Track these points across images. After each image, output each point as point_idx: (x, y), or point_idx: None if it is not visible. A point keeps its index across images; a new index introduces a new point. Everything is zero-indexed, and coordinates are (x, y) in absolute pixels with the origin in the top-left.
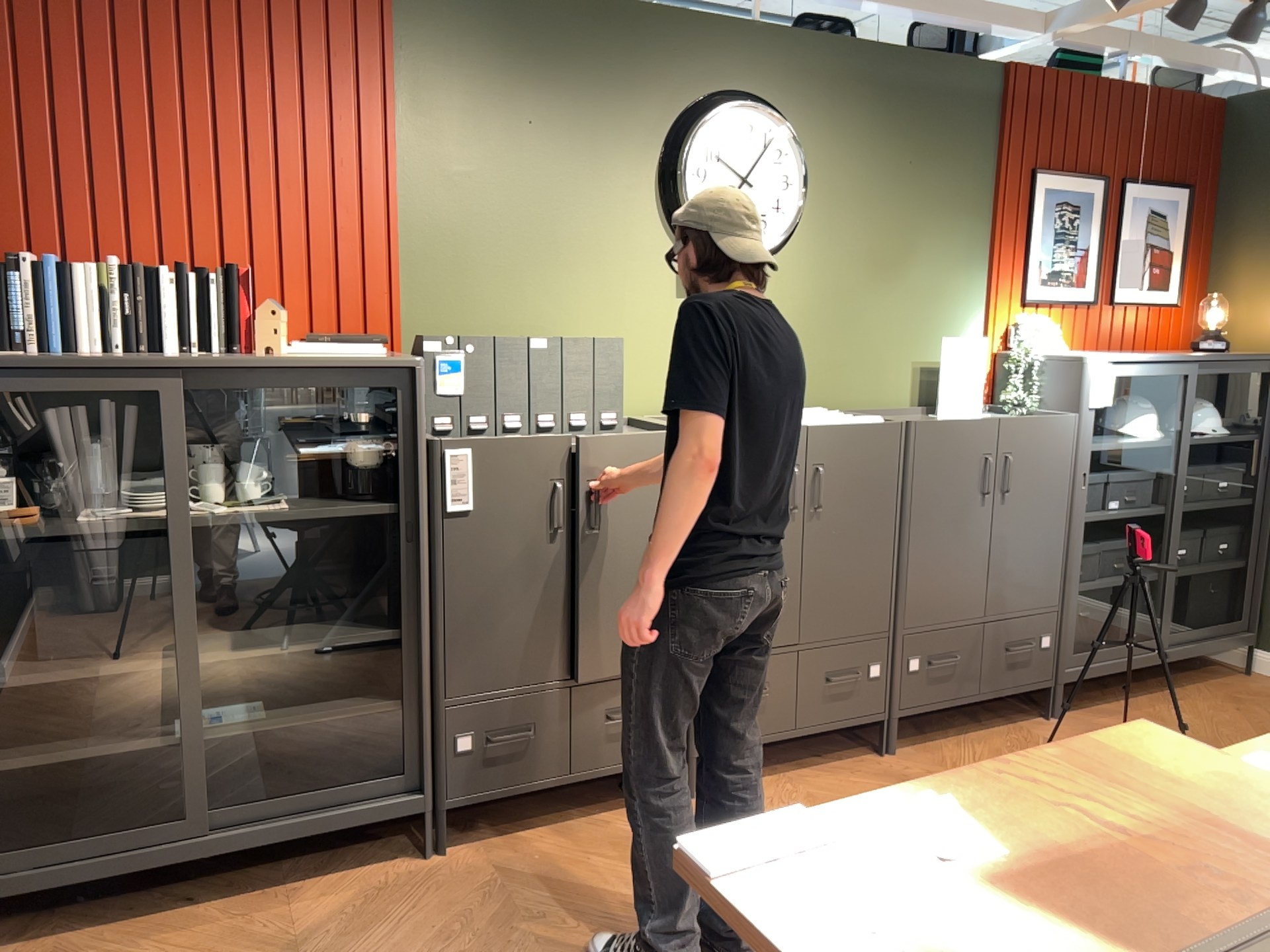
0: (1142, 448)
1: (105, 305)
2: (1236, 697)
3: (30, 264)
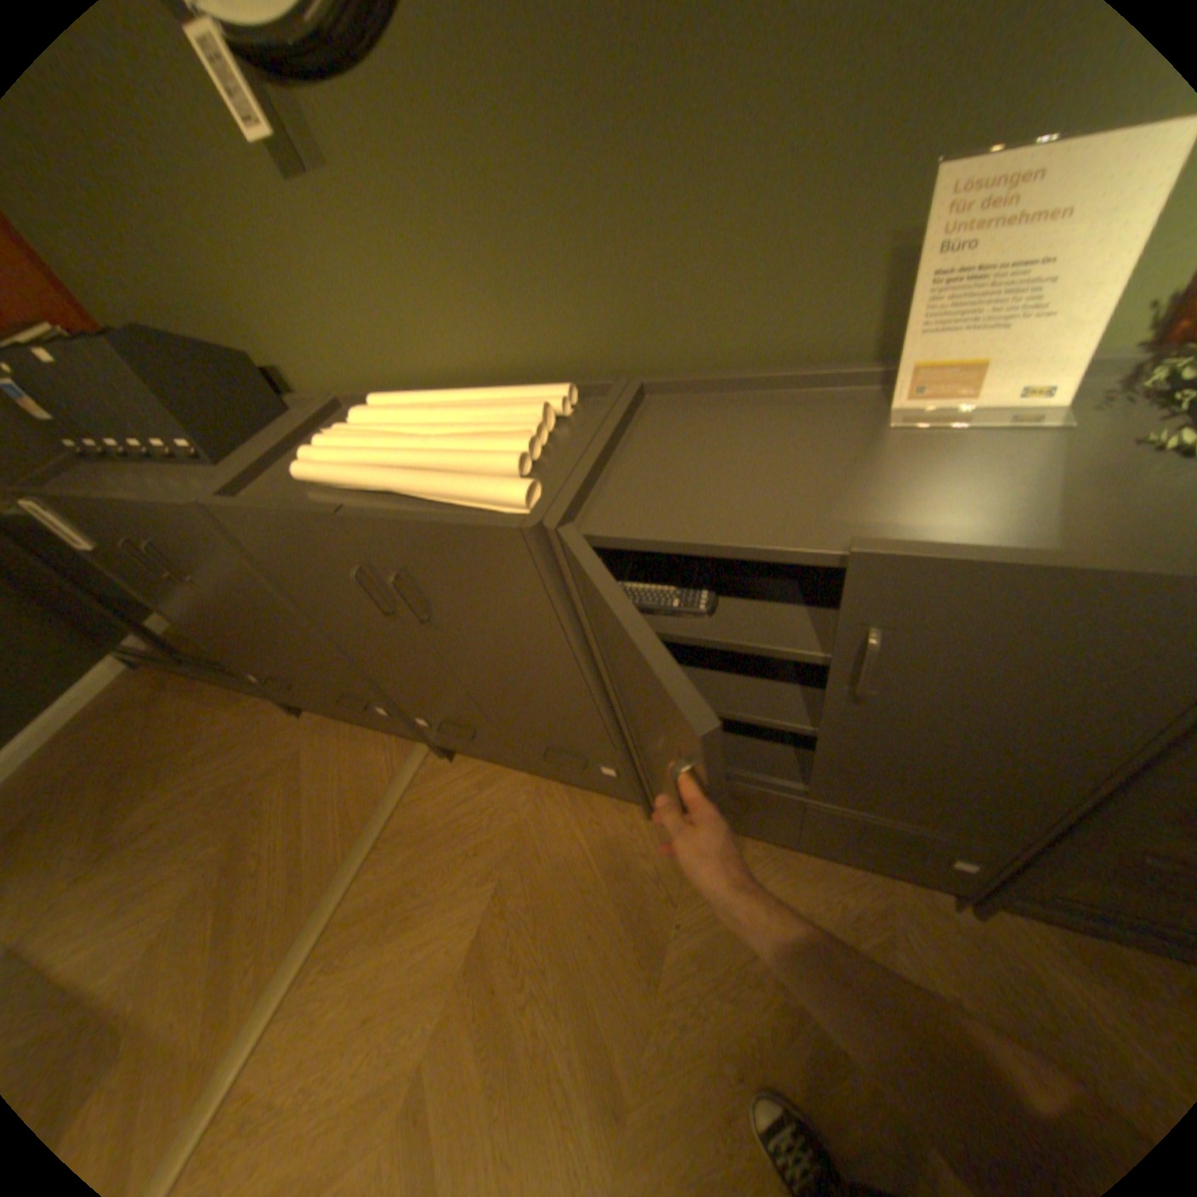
0: None
1: None
2: None
3: None
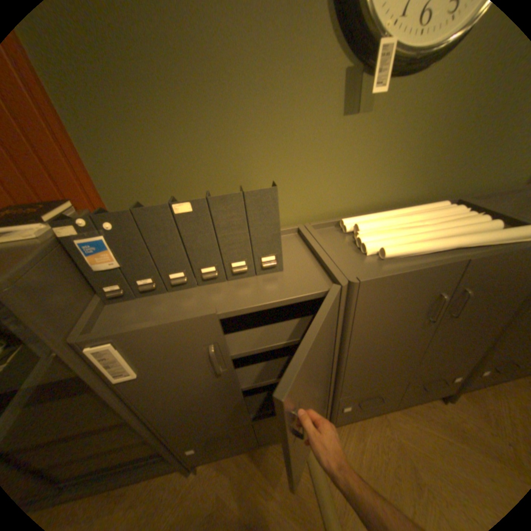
0: None
1: None
2: None
3: None
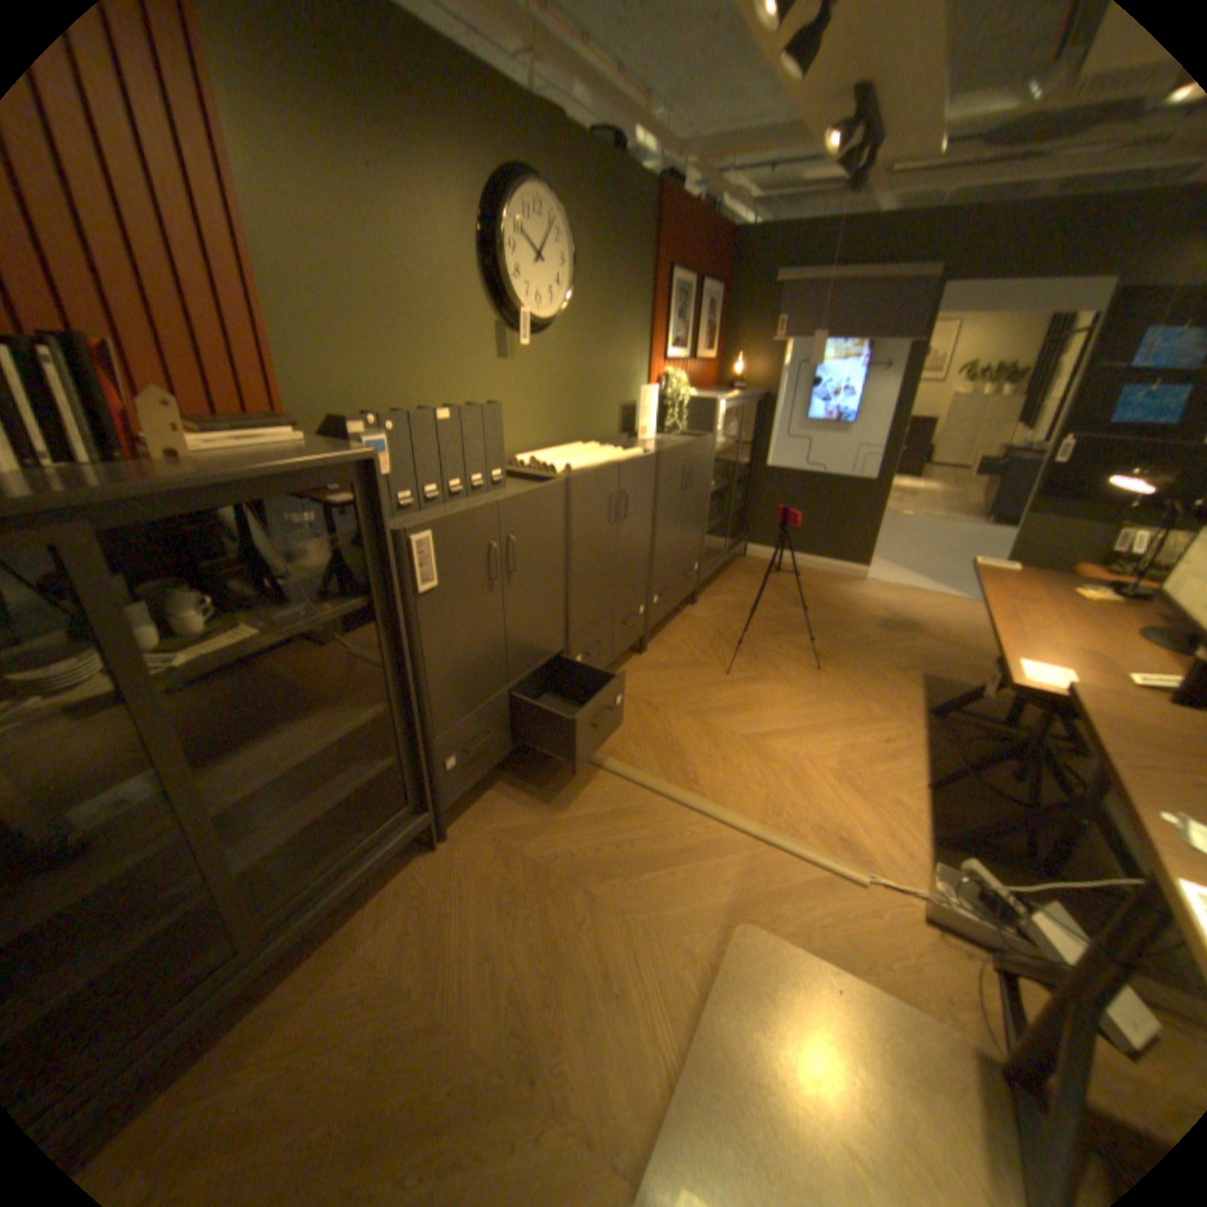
0: (725, 450)
1: None
2: (749, 572)
3: None
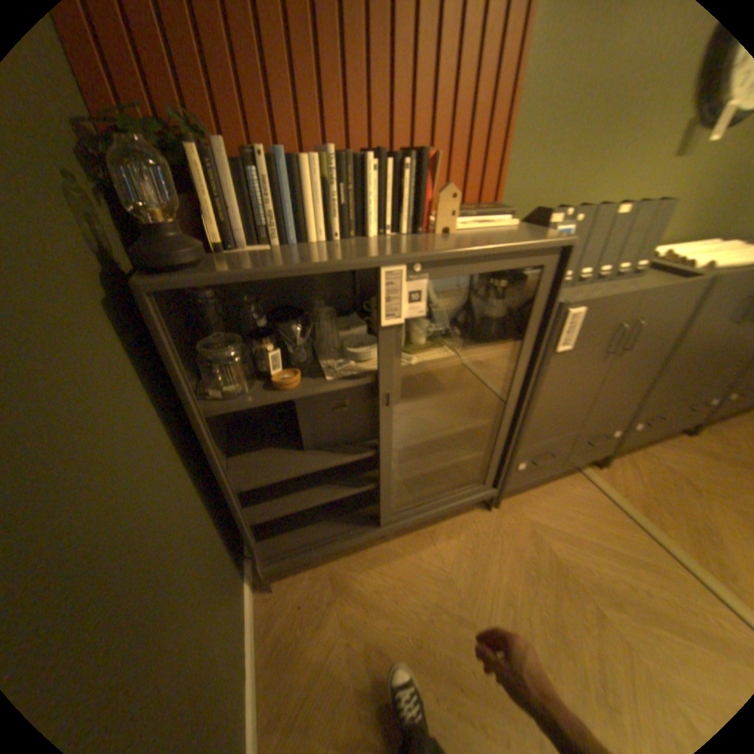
0: None
1: (324, 195)
2: None
3: (259, 154)
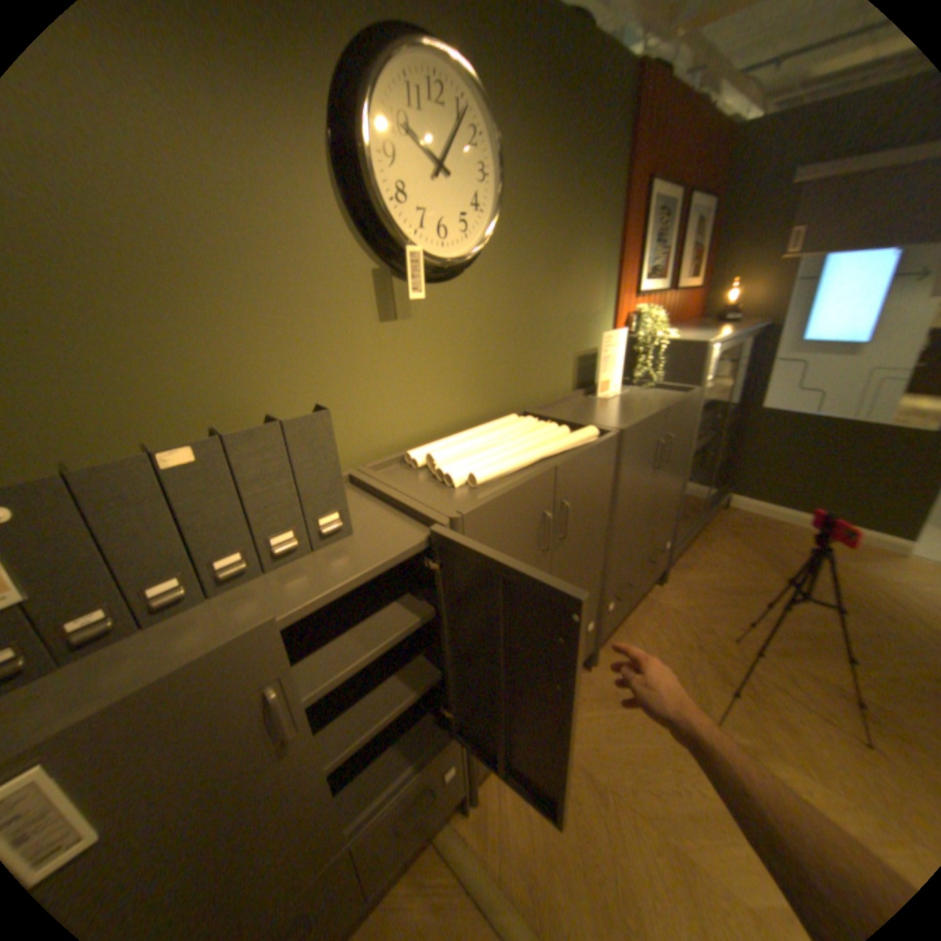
0: (713, 398)
1: None
2: (734, 532)
3: None
